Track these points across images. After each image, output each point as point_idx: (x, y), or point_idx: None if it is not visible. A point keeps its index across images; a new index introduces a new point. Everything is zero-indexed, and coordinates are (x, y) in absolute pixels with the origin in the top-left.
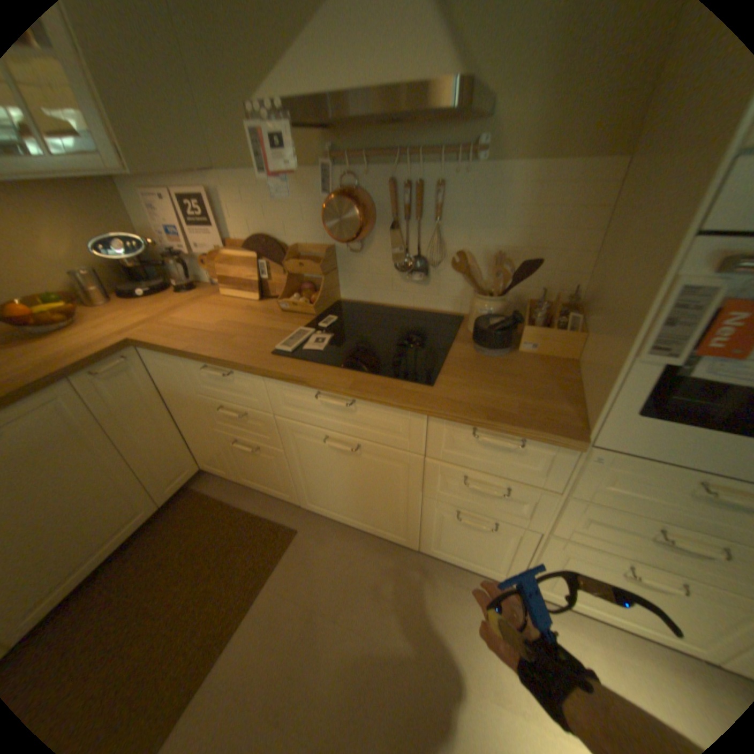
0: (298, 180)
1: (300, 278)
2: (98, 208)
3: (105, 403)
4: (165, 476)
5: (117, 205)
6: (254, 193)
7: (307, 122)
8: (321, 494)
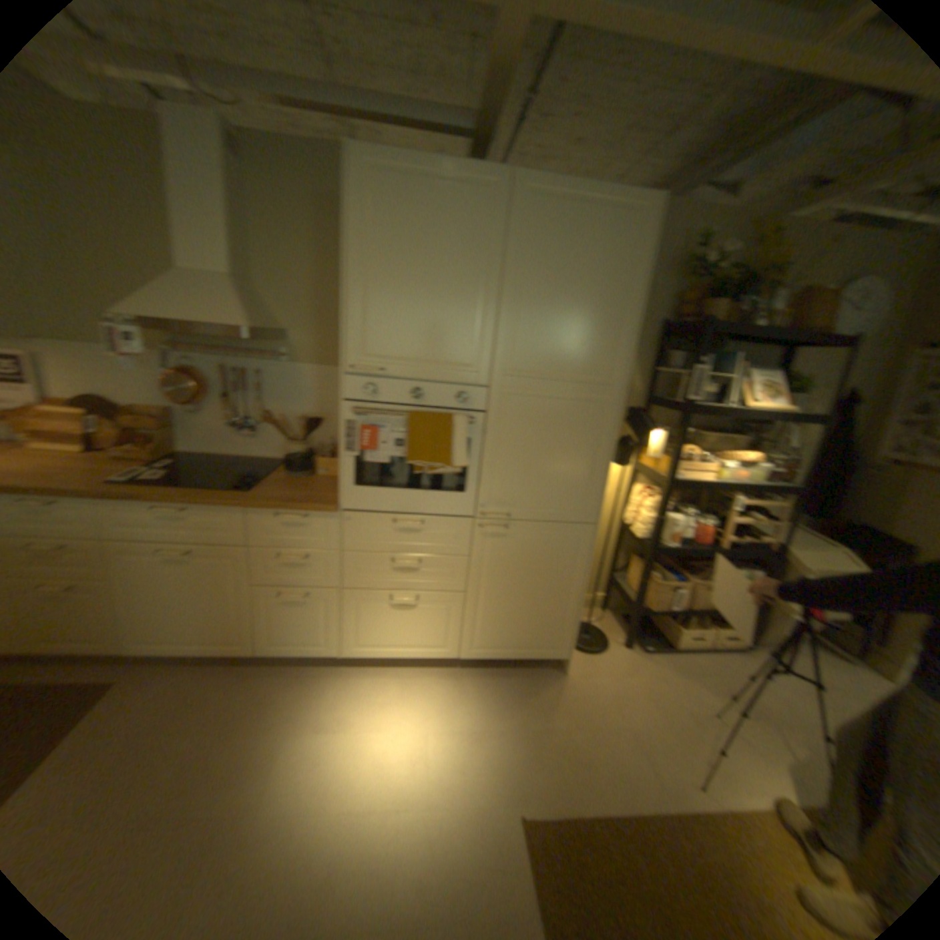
0: (131, 359)
1: (126, 436)
2: None
3: None
4: None
5: None
6: (80, 364)
7: (143, 323)
8: (143, 627)
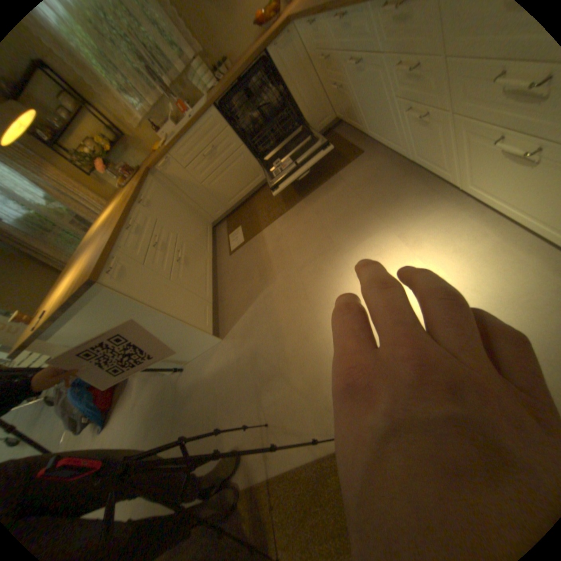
0: None
1: None
2: None
3: (284, 63)
4: (317, 116)
5: None
6: None
7: None
8: (369, 117)
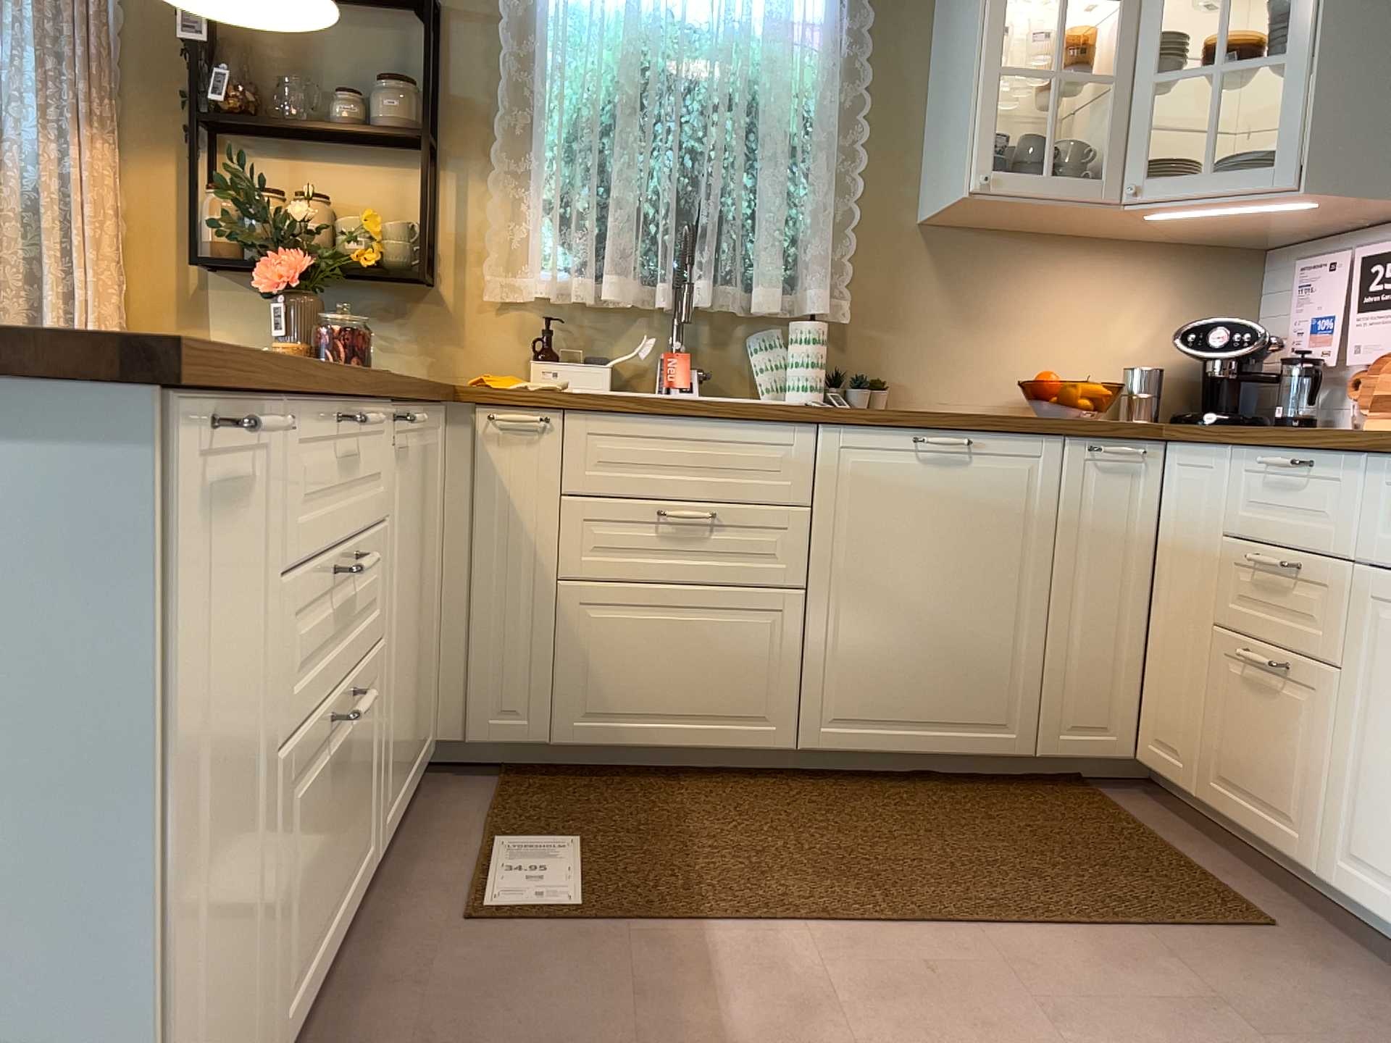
0: None
1: None
2: (1220, 297)
3: (1083, 506)
4: (1079, 708)
5: (1251, 299)
6: None
7: None
8: (1386, 820)
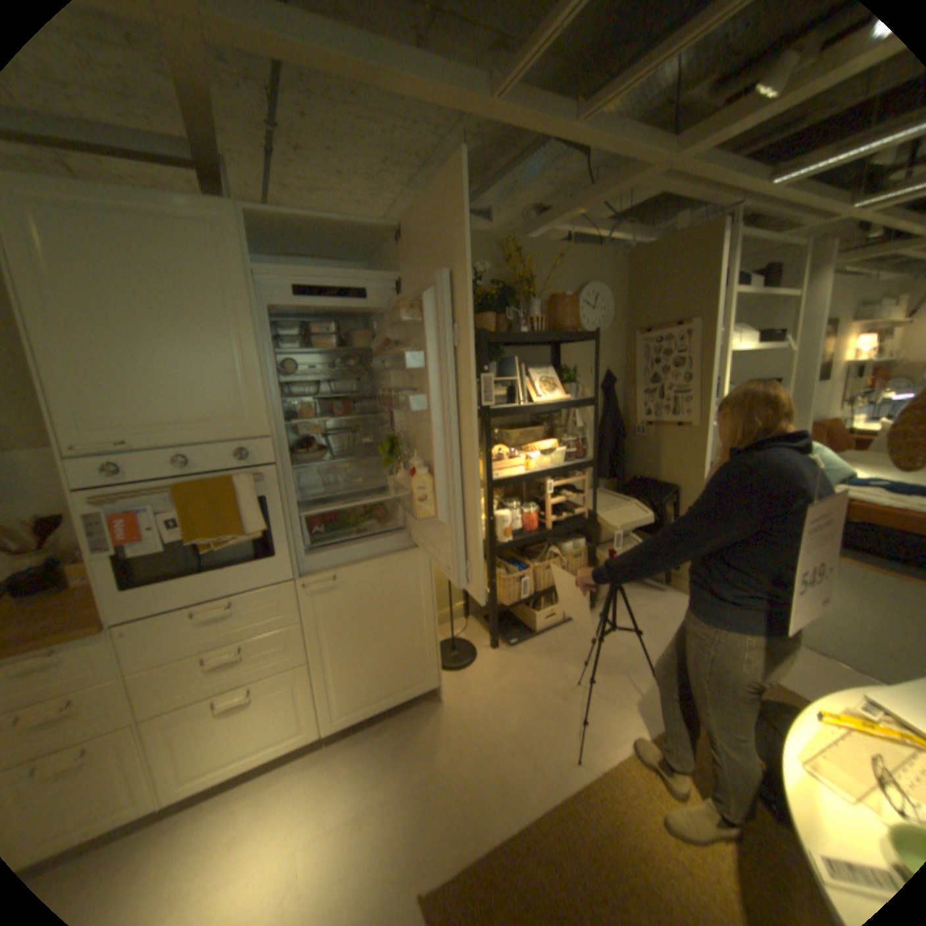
0: None
1: None
2: None
3: None
4: None
5: None
6: None
7: None
8: None
